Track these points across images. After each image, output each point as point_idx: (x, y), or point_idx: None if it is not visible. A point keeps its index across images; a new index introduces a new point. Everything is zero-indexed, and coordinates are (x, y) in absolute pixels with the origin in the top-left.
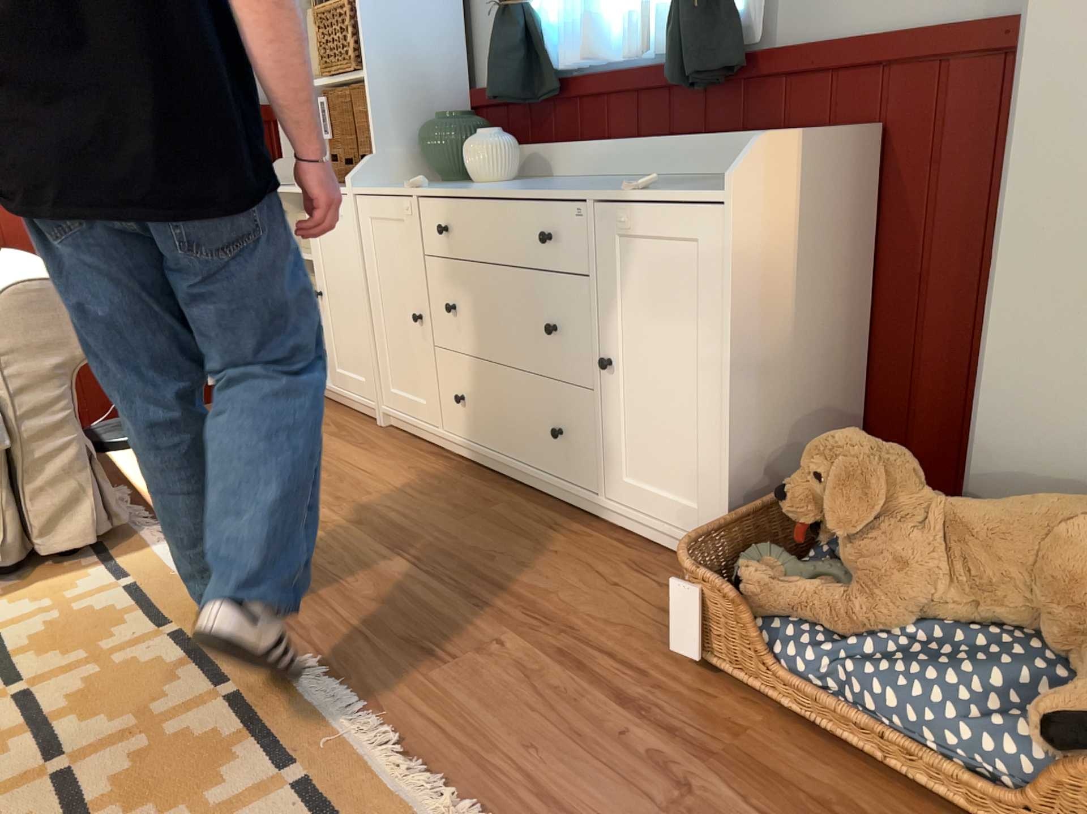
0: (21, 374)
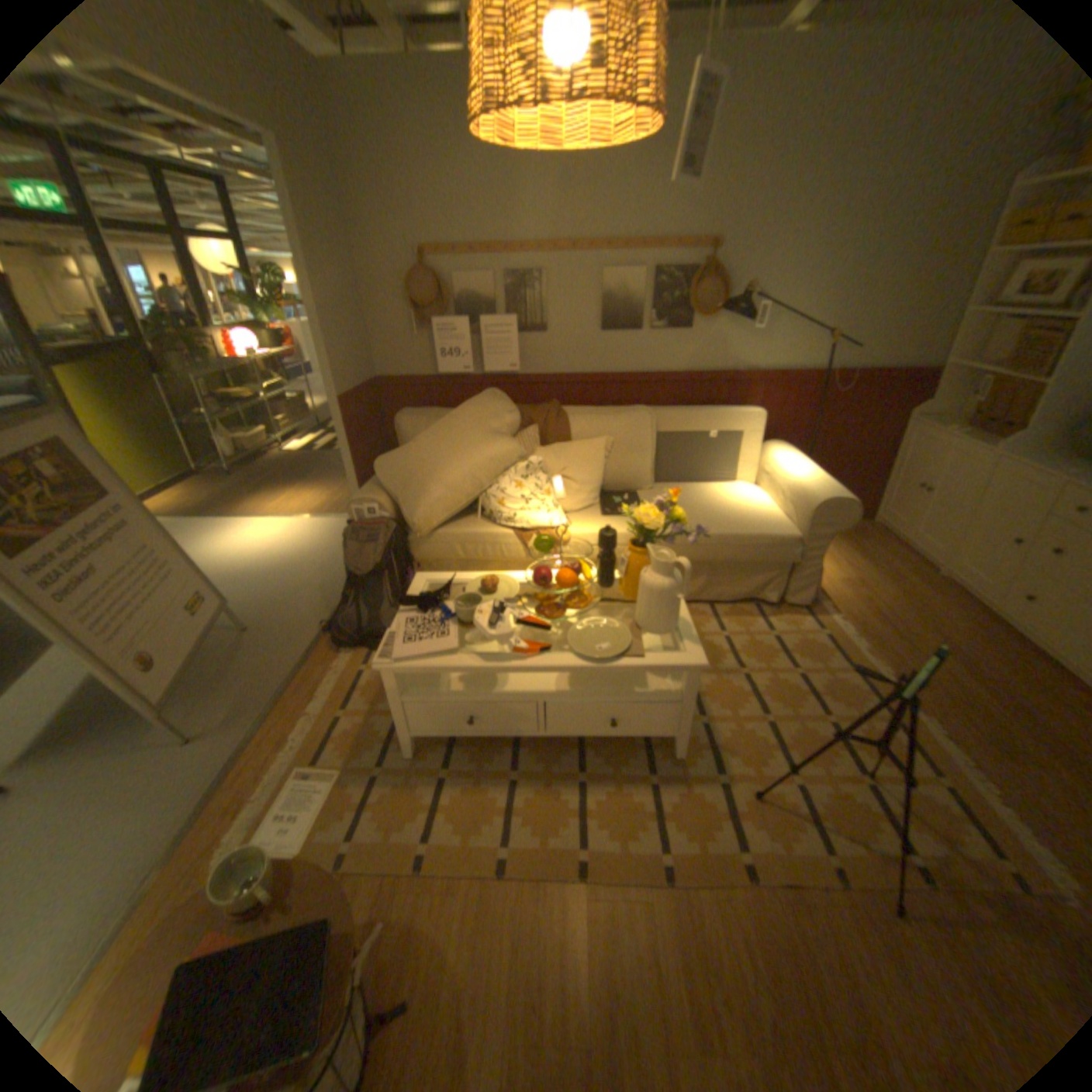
0: (813, 535)
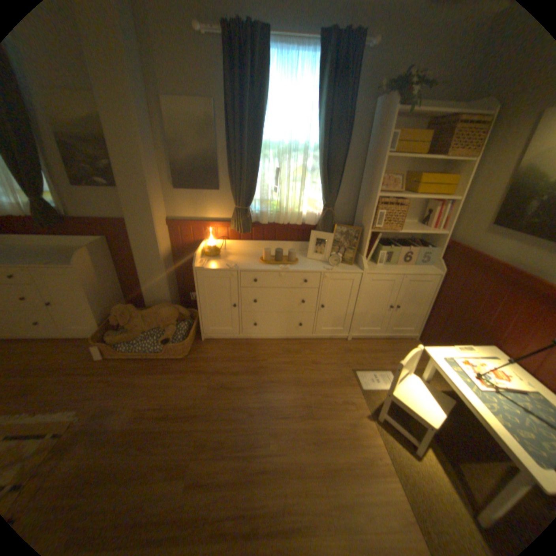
0: None
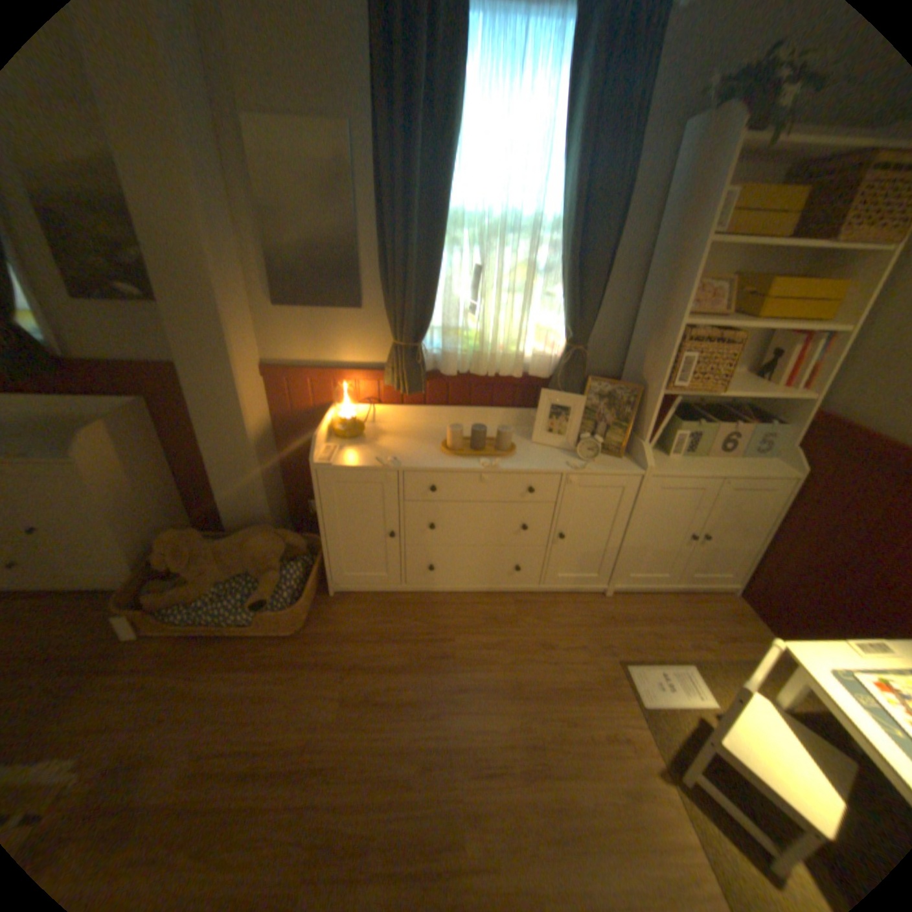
0: None
